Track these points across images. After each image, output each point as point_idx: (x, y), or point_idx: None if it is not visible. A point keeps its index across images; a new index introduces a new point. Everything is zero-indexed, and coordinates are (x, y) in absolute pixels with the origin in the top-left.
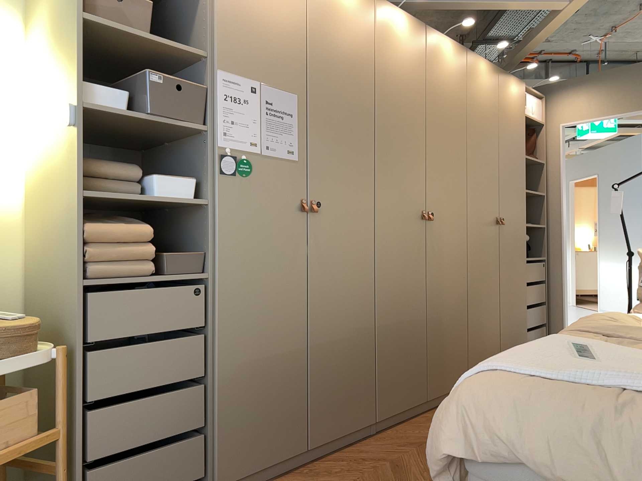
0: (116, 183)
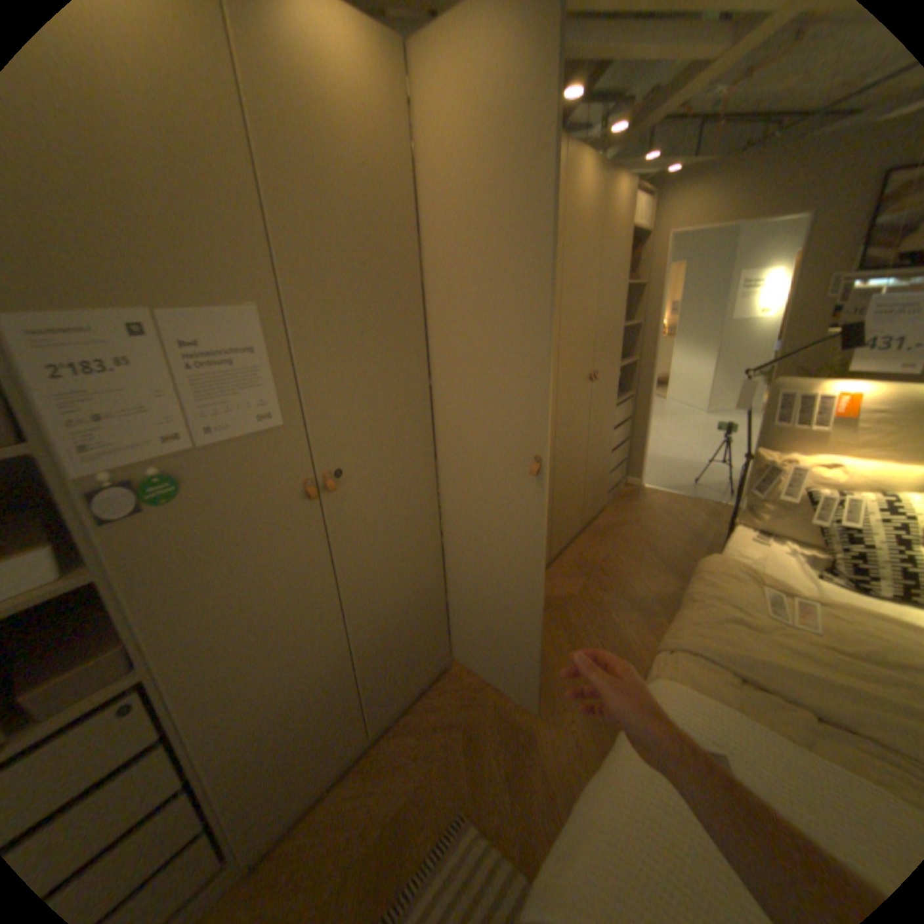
0: None
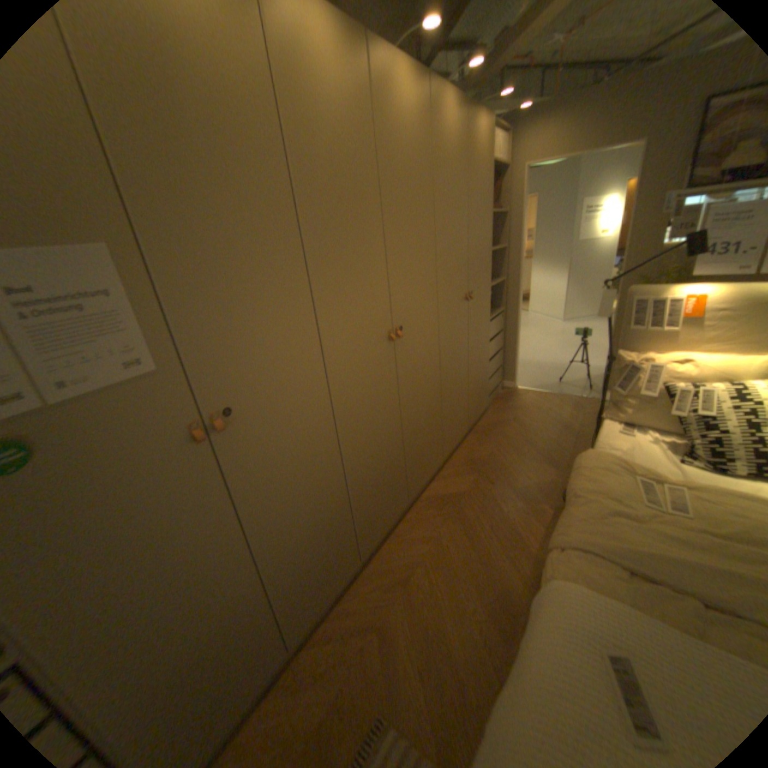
0: None
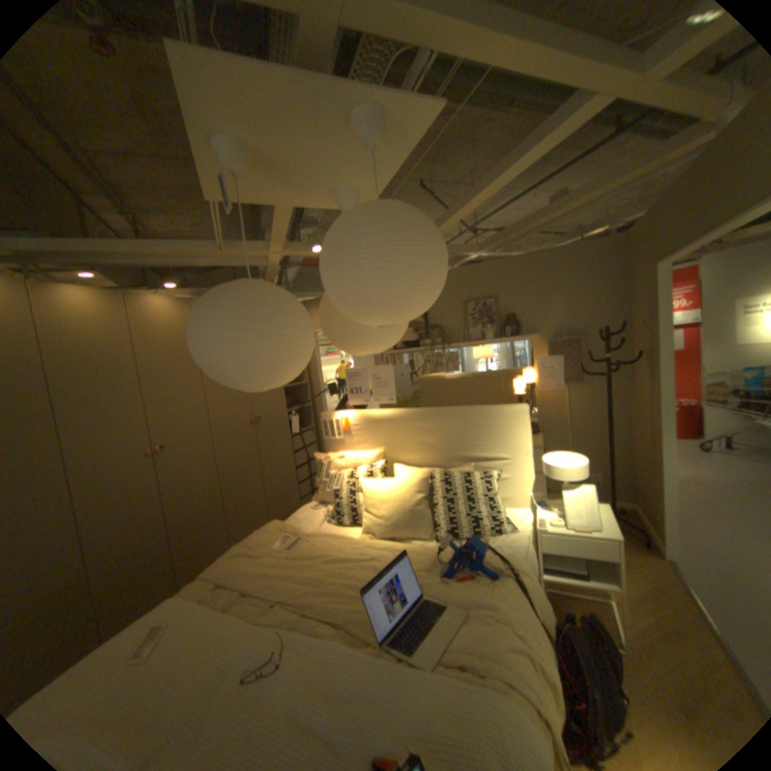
0: None
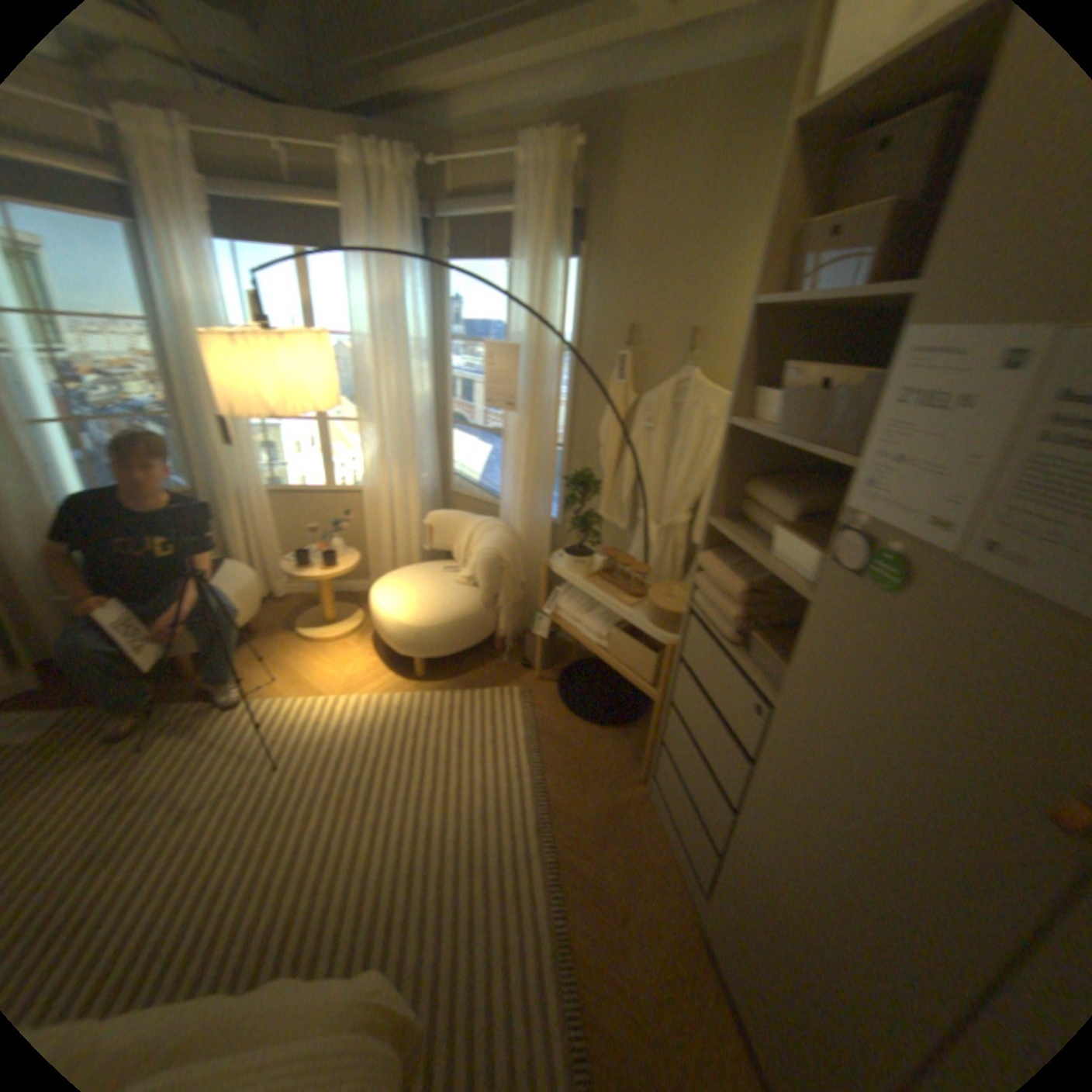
0: (775, 519)
